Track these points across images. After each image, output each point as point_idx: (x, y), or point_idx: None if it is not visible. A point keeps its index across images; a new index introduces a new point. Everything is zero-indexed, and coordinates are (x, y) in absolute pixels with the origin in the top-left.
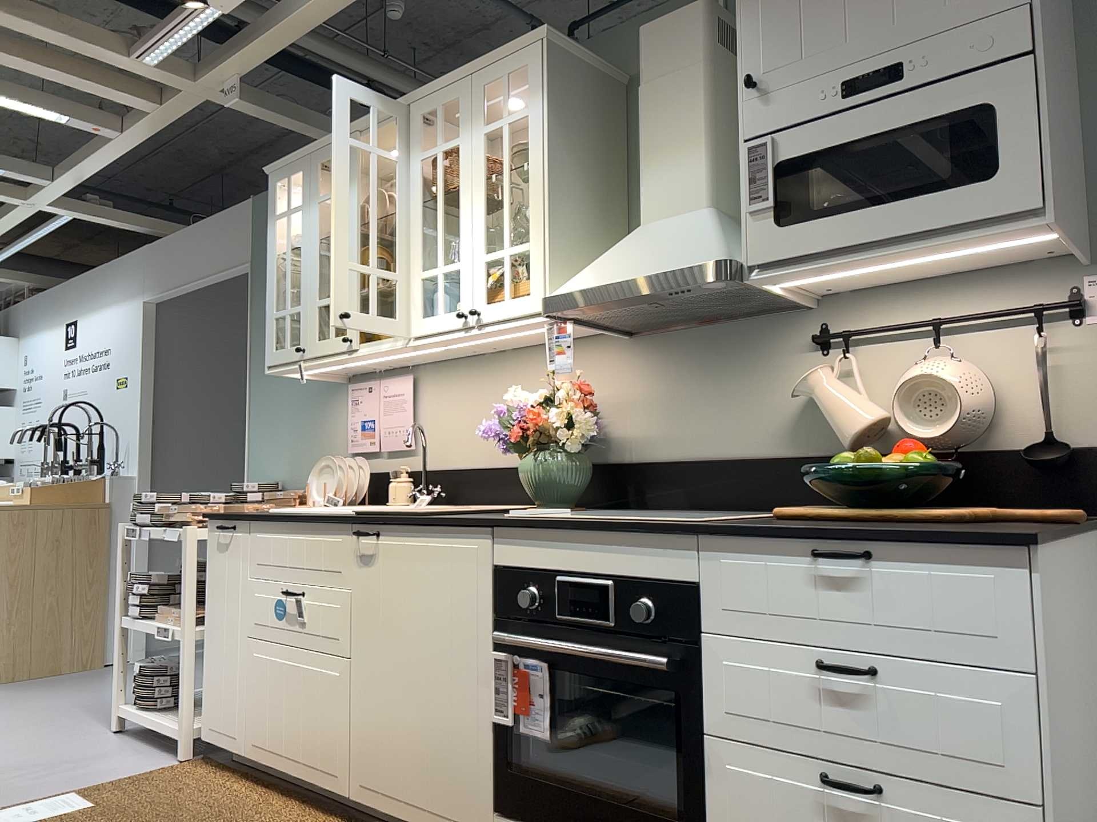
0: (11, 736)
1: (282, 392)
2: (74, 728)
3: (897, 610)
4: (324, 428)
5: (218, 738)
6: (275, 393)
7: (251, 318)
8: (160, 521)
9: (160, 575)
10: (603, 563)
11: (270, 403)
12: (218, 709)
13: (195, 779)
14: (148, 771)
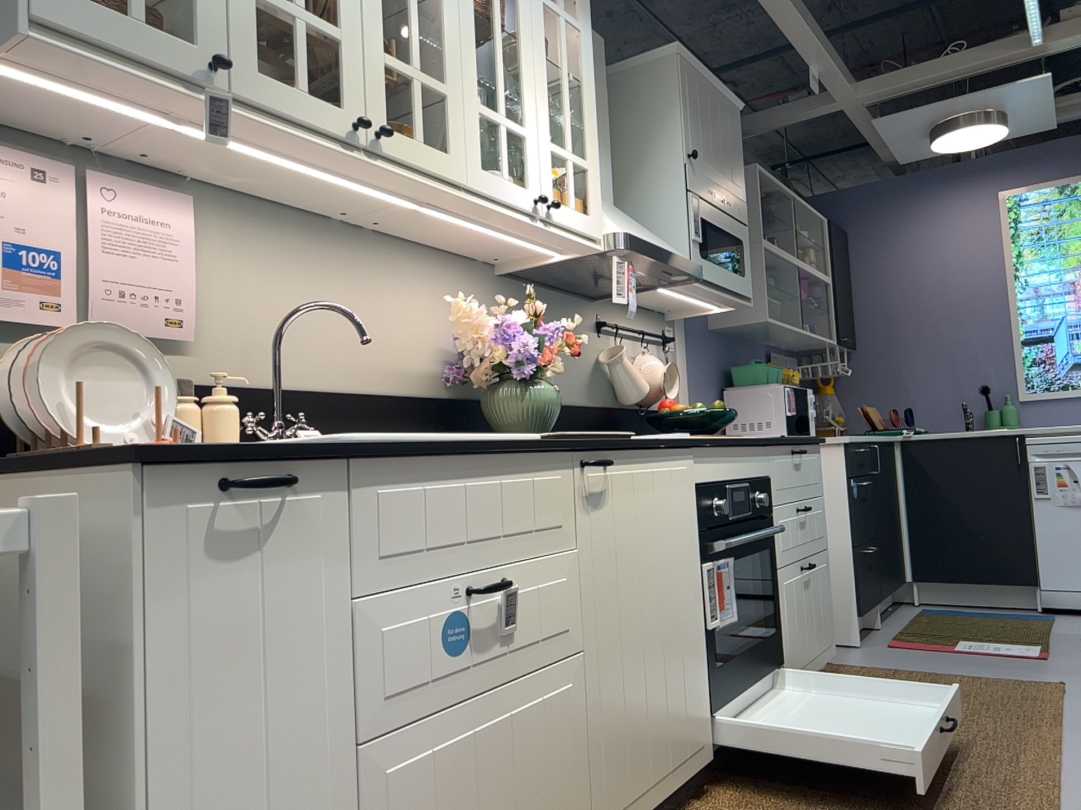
0: None
1: None
2: None
3: (808, 476)
4: None
5: None
6: None
7: None
8: None
9: None
10: (743, 469)
11: None
12: None
13: None
14: None
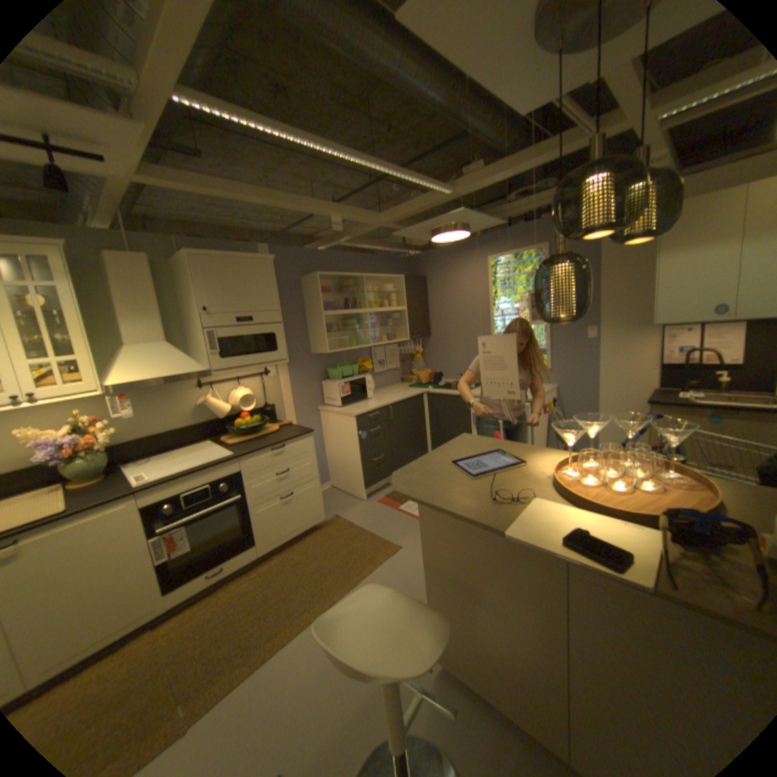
0: None
1: None
2: None
3: (291, 454)
4: None
5: None
6: None
7: None
8: None
9: None
10: (203, 480)
11: None
12: None
13: None
14: None
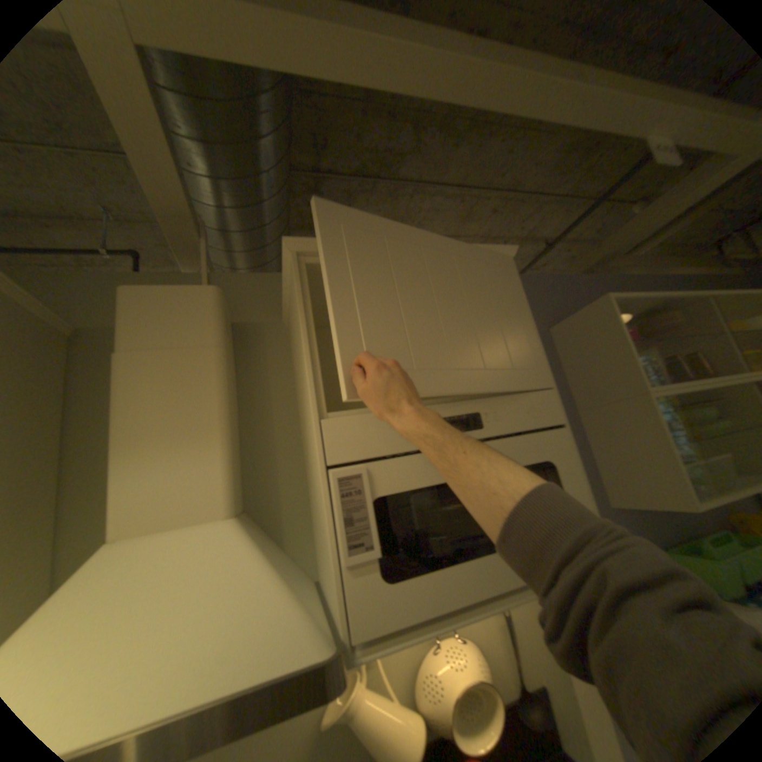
0: None
1: None
2: None
3: None
4: None
5: None
6: None
7: None
8: None
9: None
10: None
11: None
12: None
13: None
14: None
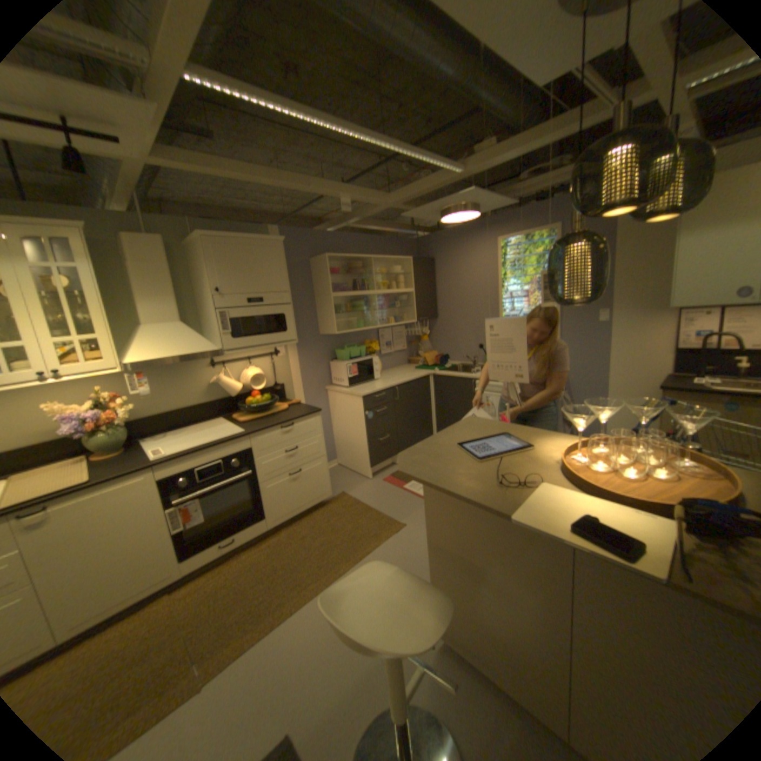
0: None
1: None
2: None
3: (299, 432)
4: None
5: None
6: None
7: None
8: None
9: None
10: (216, 456)
11: None
12: None
13: None
14: None
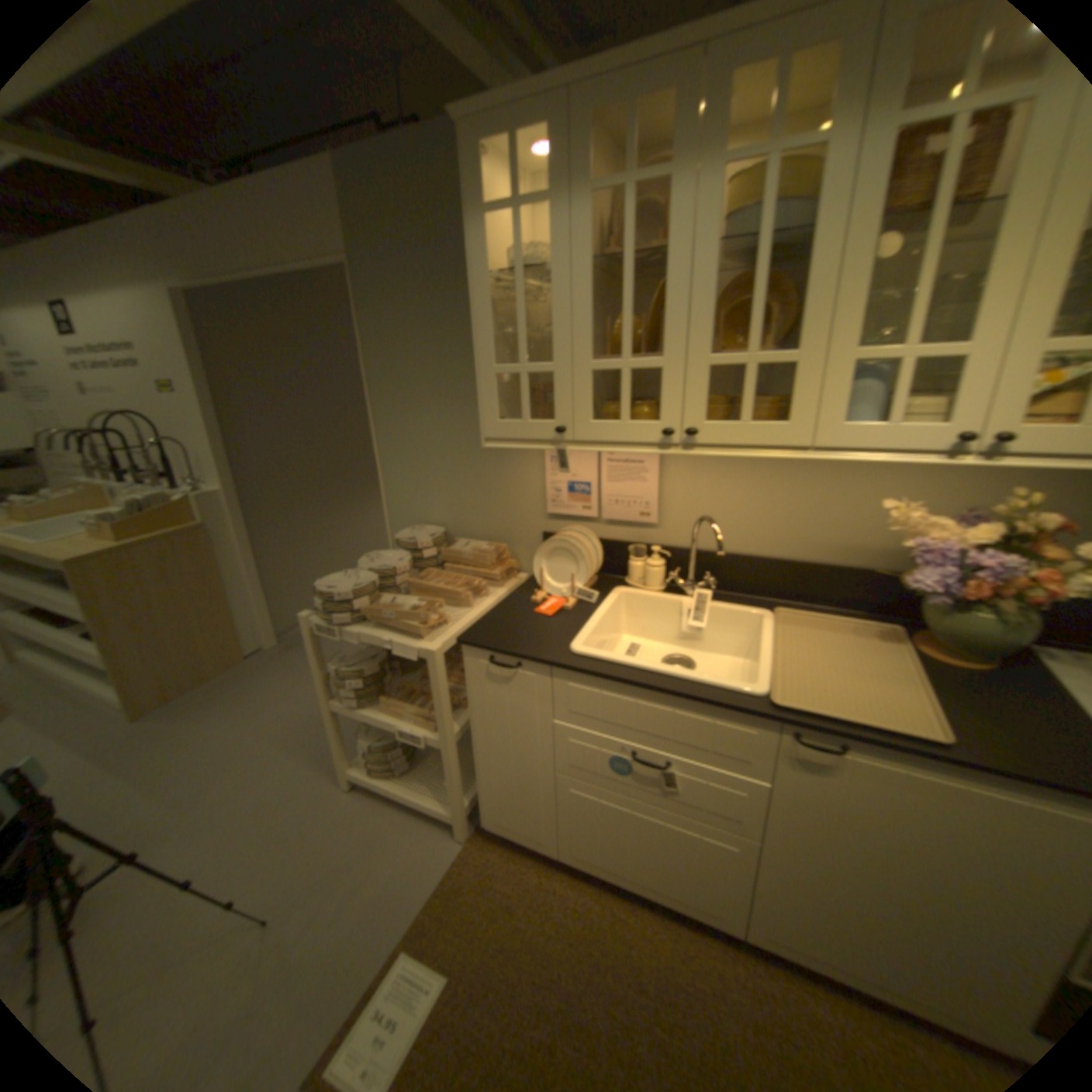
0: (241, 826)
1: (429, 430)
2: (298, 792)
3: None
4: (504, 481)
5: (514, 838)
6: (416, 430)
7: (361, 332)
8: (360, 618)
9: (366, 663)
10: None
11: (412, 441)
12: (512, 817)
13: (505, 881)
14: (444, 875)
